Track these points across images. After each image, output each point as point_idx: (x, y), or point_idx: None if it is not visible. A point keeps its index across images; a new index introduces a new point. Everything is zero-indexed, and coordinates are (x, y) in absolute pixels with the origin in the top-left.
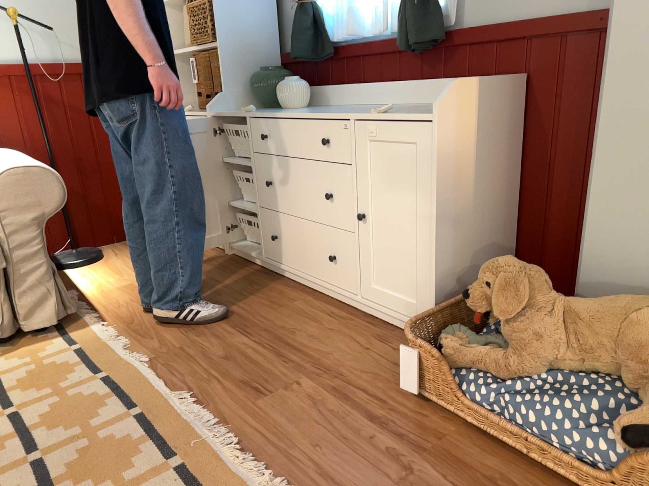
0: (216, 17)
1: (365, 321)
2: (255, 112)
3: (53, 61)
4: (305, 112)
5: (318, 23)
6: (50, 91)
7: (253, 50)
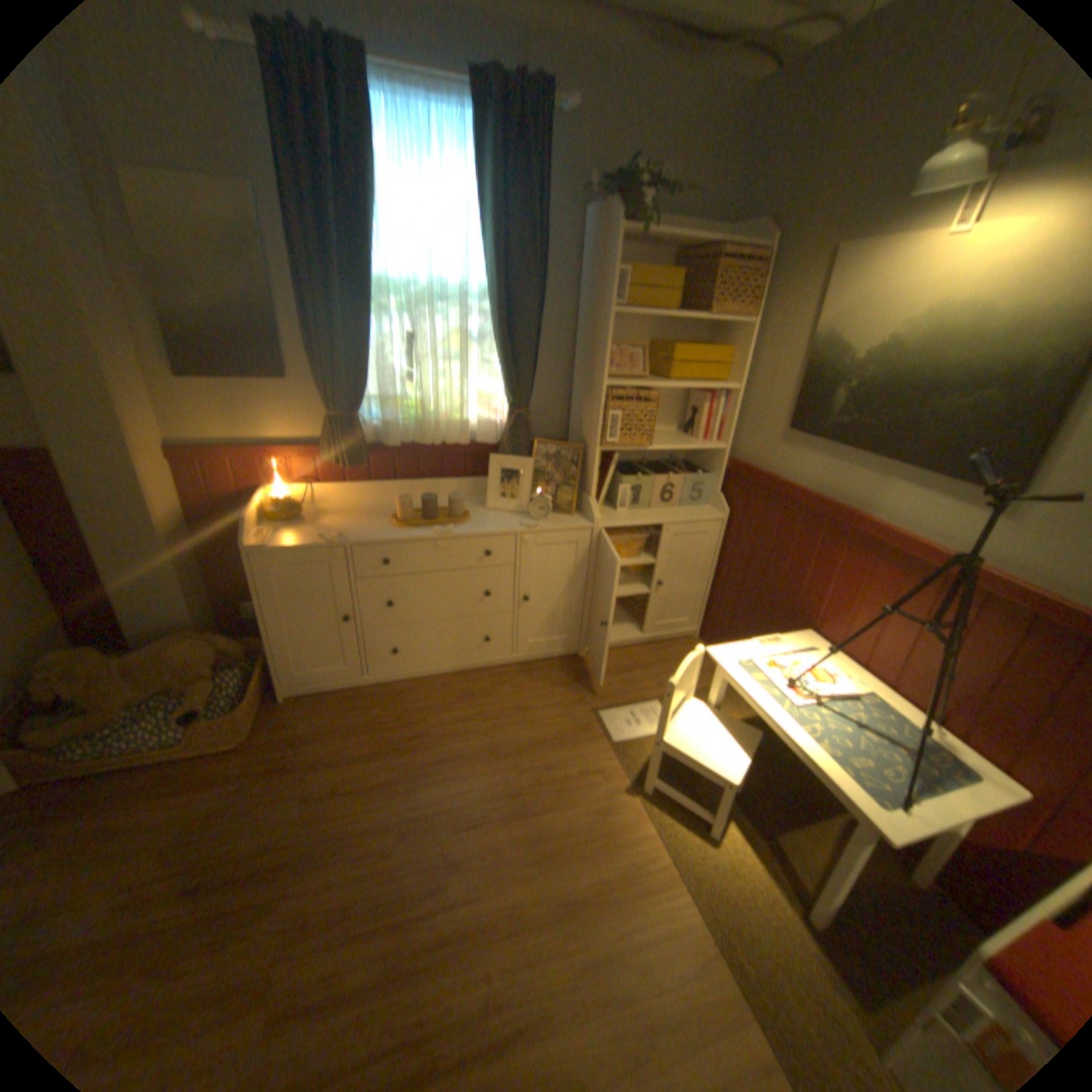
0: None
1: None
2: None
3: None
4: None
5: None
6: None
7: None
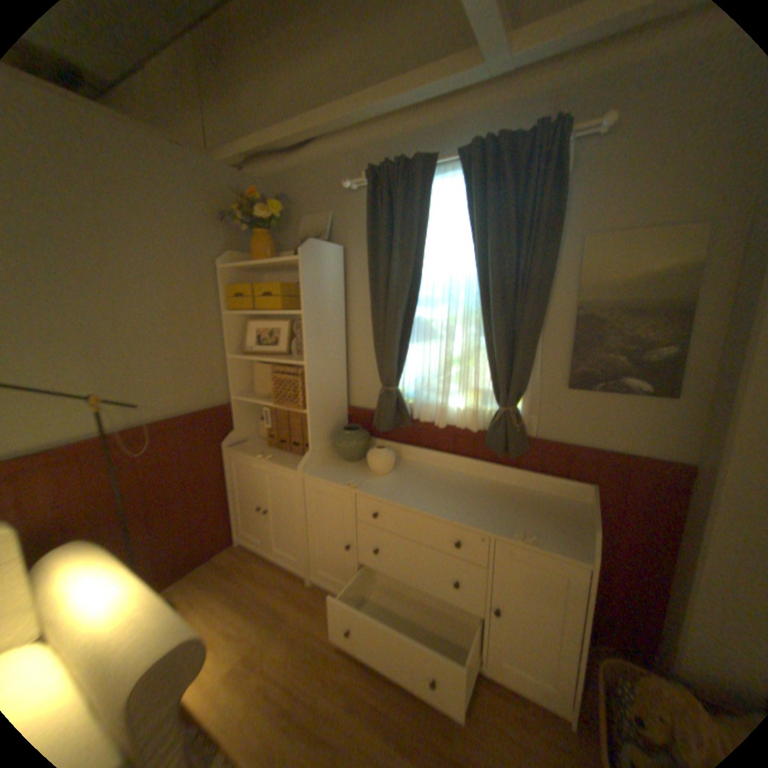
0: (308, 391)
1: (494, 694)
2: (358, 485)
3: (123, 425)
4: (421, 502)
5: (398, 400)
6: (119, 456)
7: (331, 409)
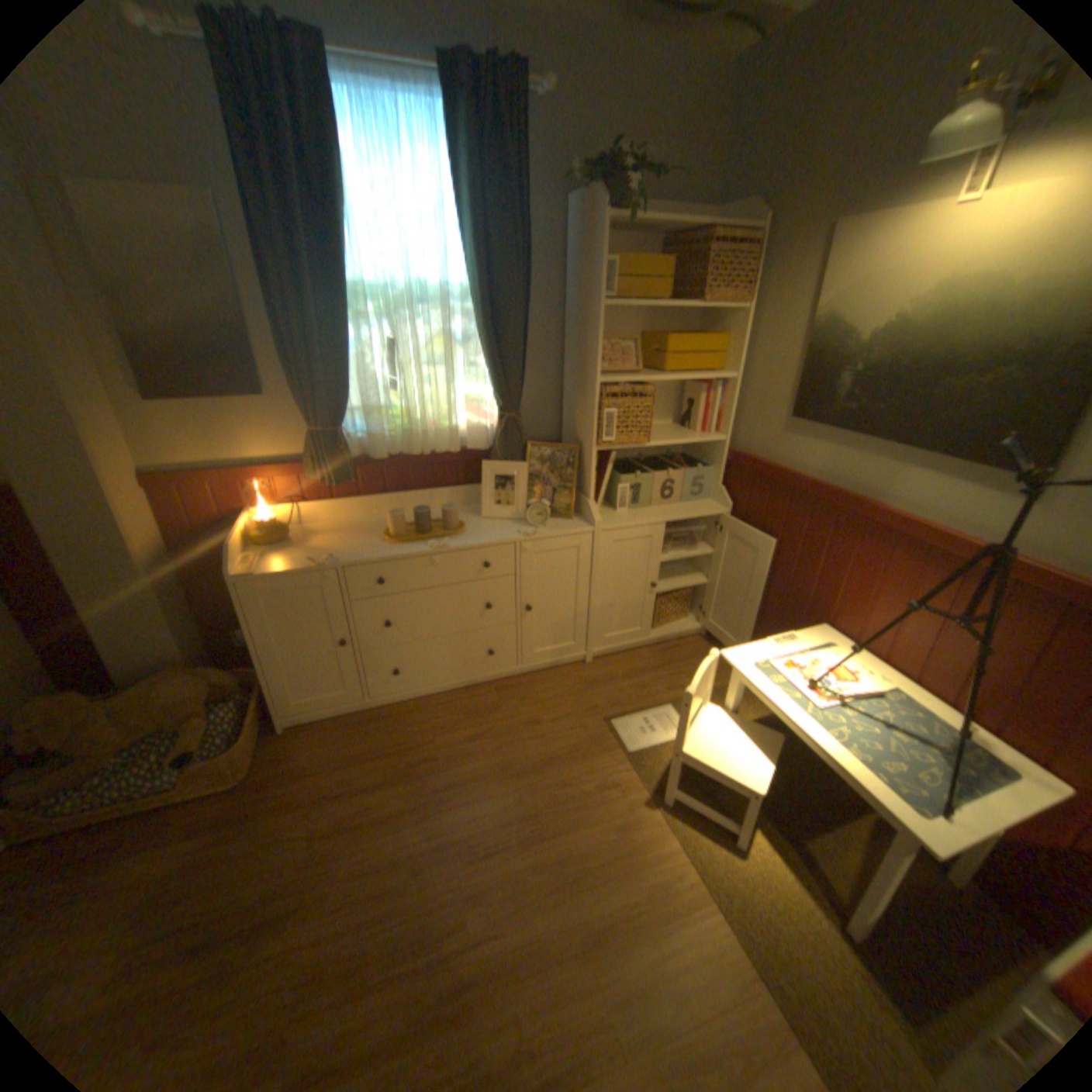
0: None
1: None
2: None
3: None
4: None
5: None
6: None
7: None
